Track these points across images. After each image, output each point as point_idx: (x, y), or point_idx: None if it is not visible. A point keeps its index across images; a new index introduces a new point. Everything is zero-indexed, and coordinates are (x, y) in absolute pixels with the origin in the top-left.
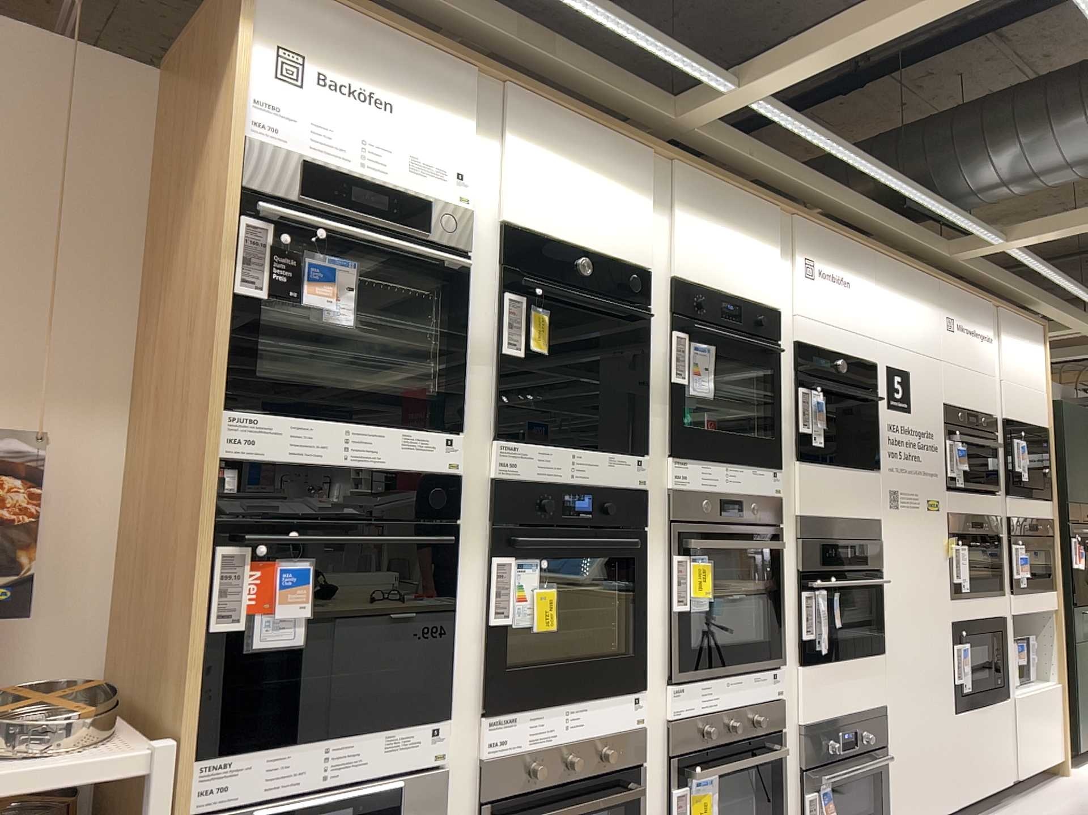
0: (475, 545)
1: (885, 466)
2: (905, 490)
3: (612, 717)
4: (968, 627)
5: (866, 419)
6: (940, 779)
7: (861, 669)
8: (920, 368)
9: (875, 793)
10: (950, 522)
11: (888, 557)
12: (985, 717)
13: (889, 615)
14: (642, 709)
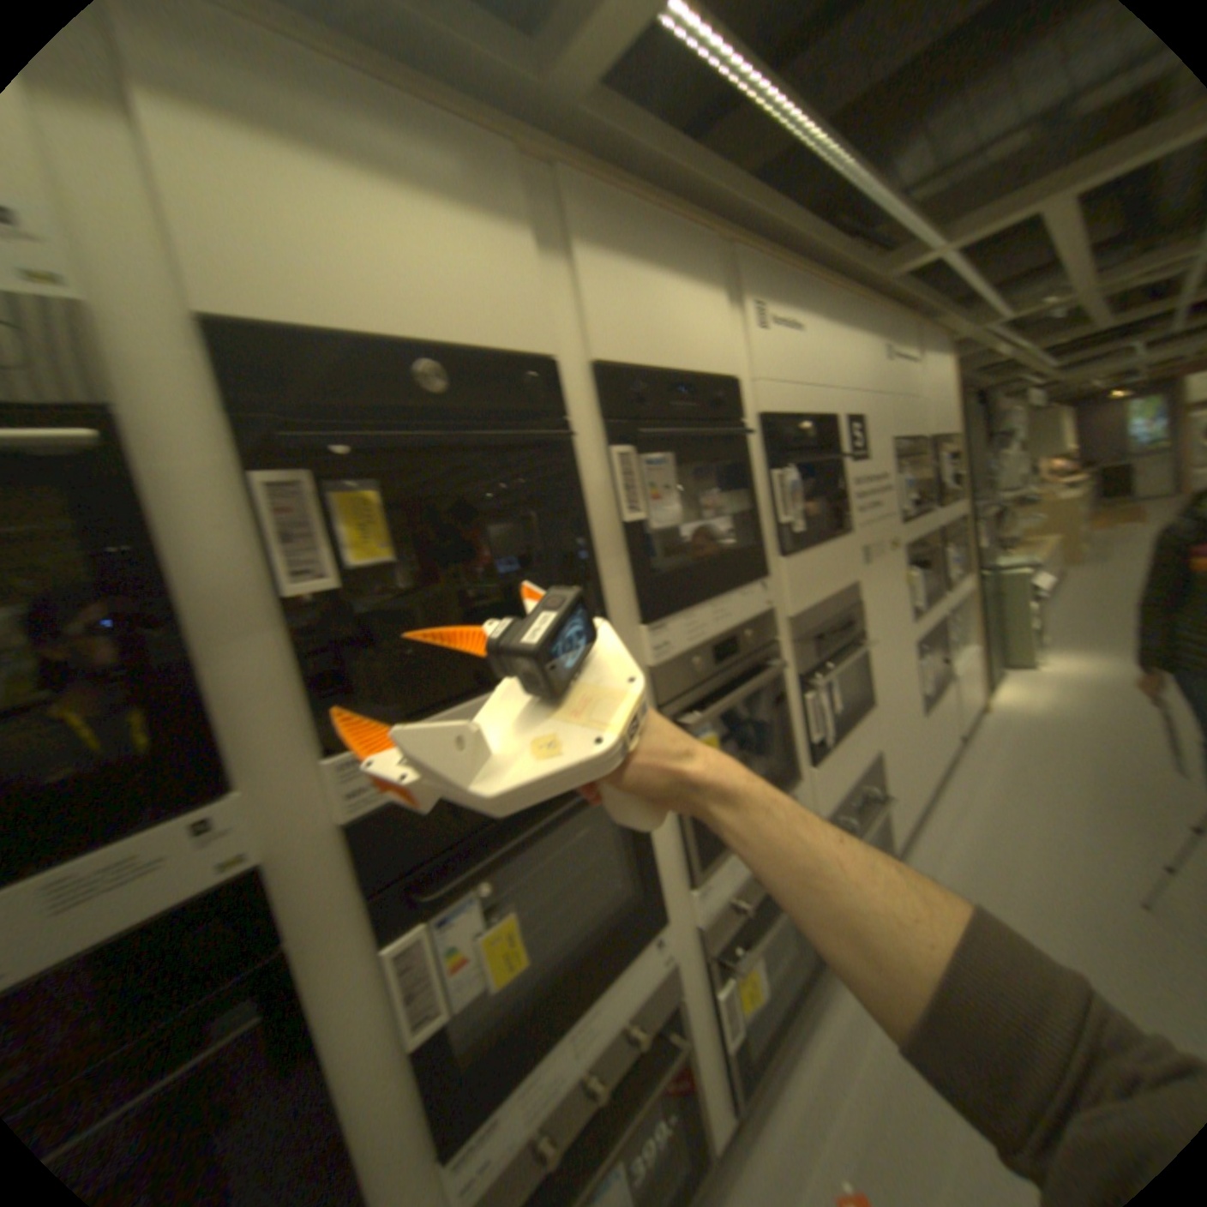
0: (337, 957)
1: (868, 524)
2: (886, 541)
3: (639, 1002)
4: (937, 643)
5: (848, 479)
6: (931, 785)
7: (871, 738)
8: (884, 405)
9: (892, 837)
10: (919, 554)
11: (879, 616)
12: (953, 711)
13: (886, 671)
14: (674, 952)
